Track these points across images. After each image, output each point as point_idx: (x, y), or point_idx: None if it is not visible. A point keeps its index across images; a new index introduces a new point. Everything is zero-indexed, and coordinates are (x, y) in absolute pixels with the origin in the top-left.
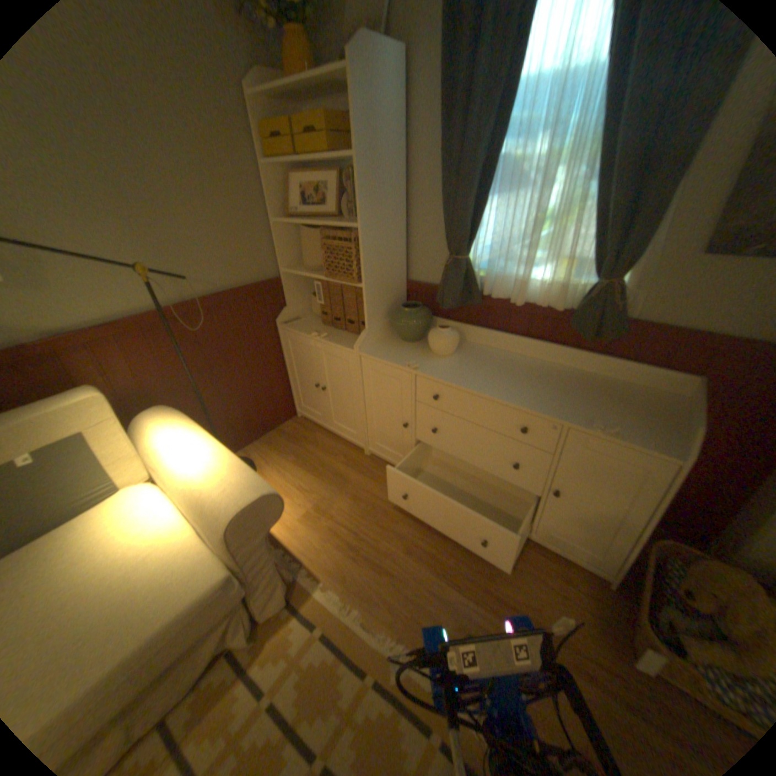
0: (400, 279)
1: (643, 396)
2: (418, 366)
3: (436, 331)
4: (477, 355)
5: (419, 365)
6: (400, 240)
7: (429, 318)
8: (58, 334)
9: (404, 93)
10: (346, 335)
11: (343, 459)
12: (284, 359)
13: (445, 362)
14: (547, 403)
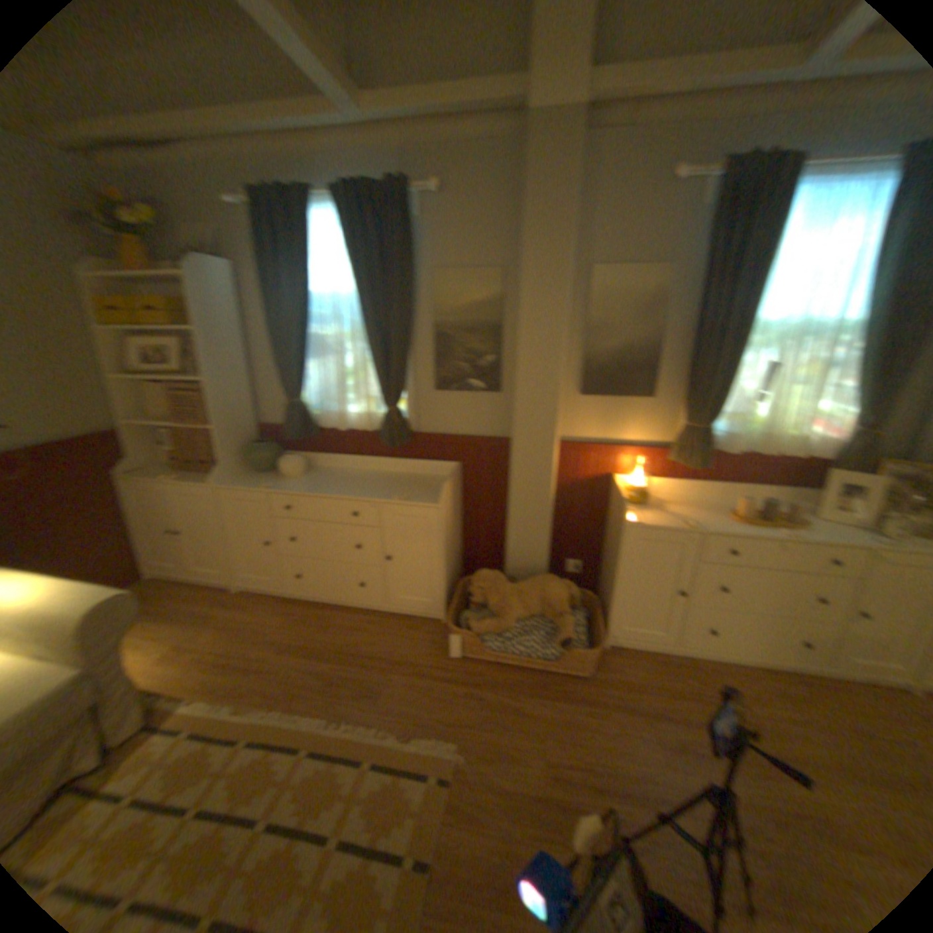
0: (246, 422)
1: (429, 480)
2: (266, 485)
3: (281, 458)
4: (320, 474)
5: (268, 486)
6: (241, 391)
7: (276, 450)
8: None
9: (230, 289)
10: (195, 476)
11: (201, 604)
12: (118, 514)
13: (292, 481)
14: (366, 492)
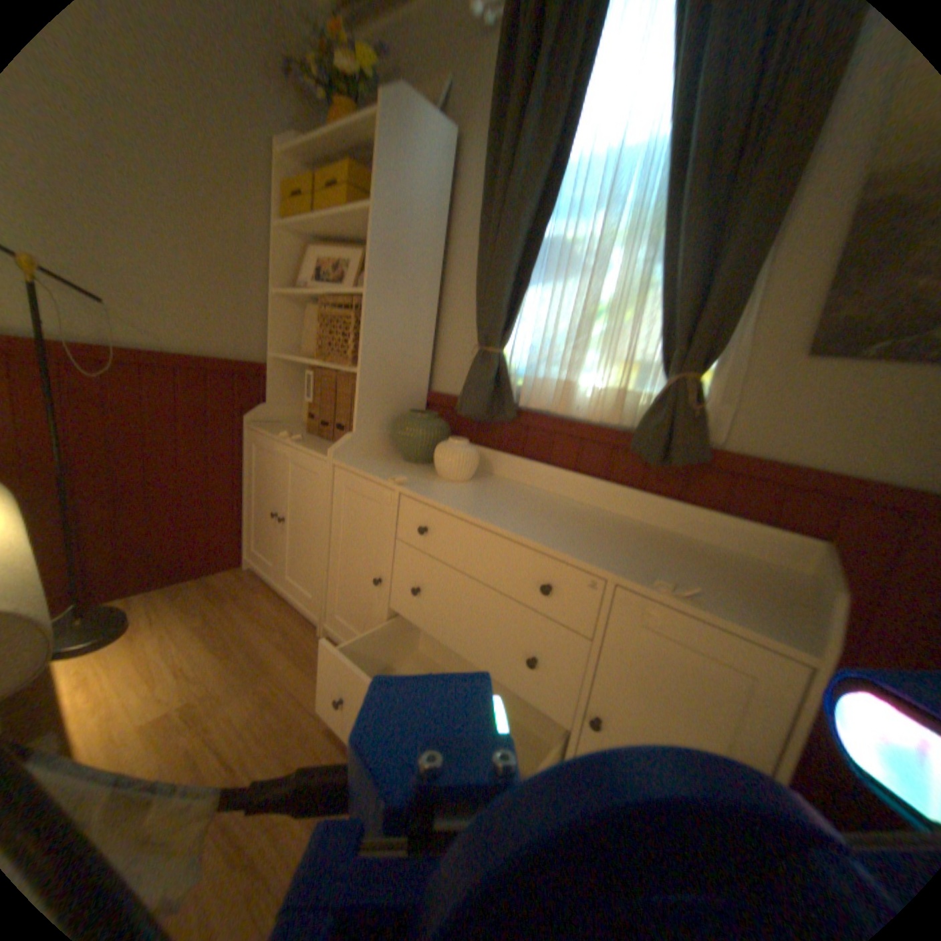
0: (419, 383)
1: (741, 565)
2: (408, 480)
3: (447, 443)
4: (503, 488)
5: (411, 482)
6: (425, 333)
7: (445, 431)
8: None
9: (451, 171)
10: (331, 444)
11: (279, 639)
12: (244, 474)
13: (453, 487)
14: (590, 549)
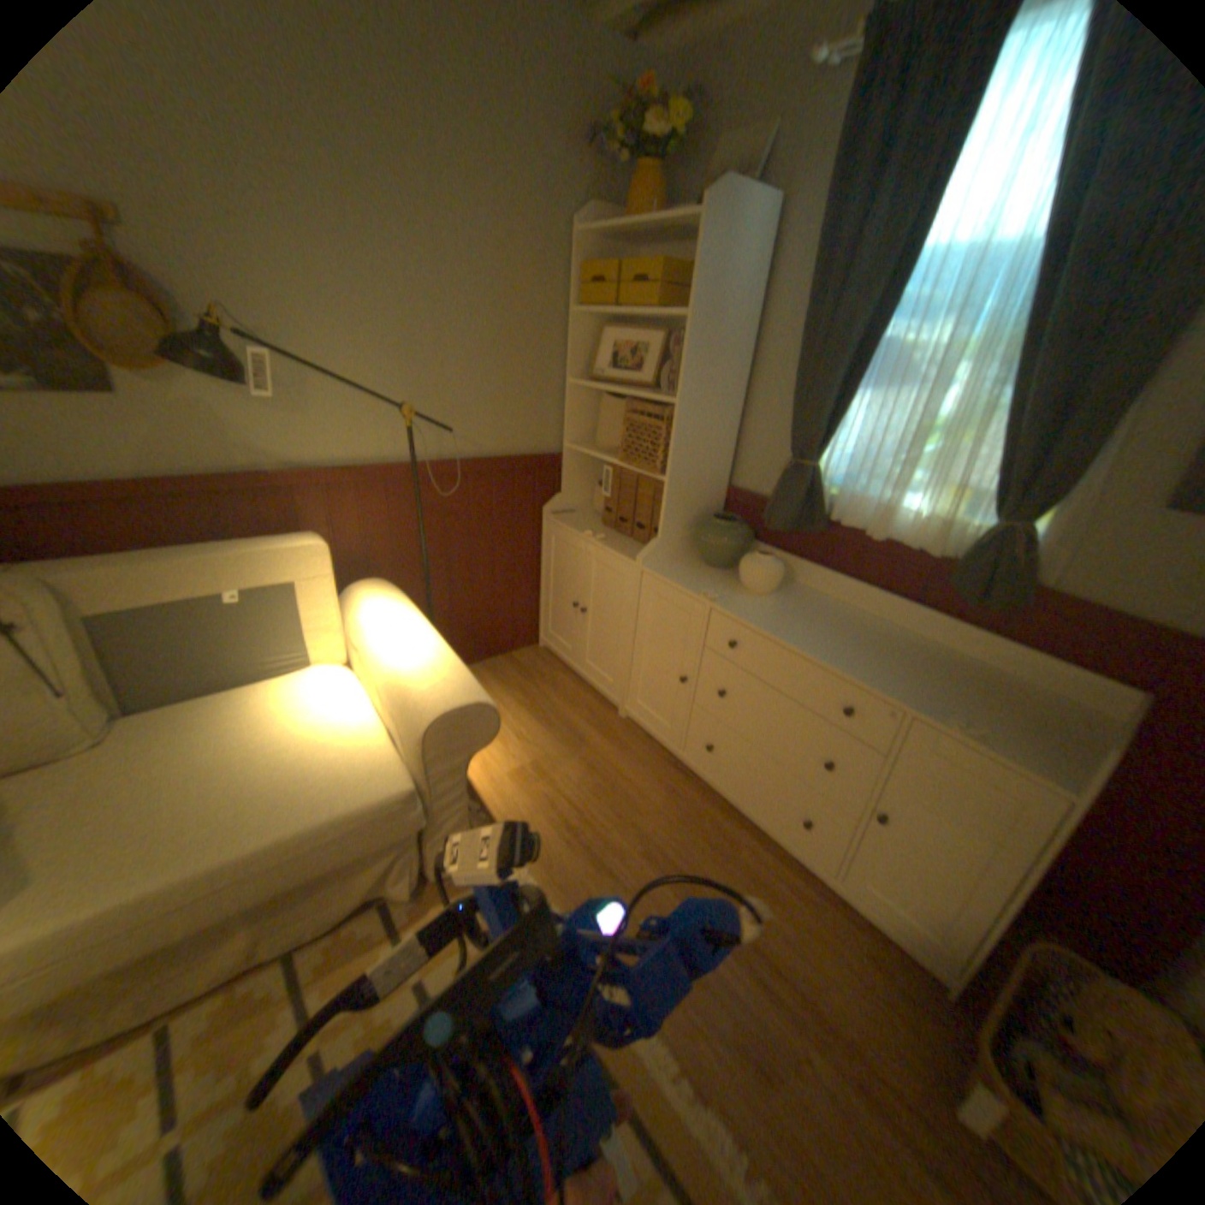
0: (719, 481)
1: (1046, 705)
2: (717, 597)
3: (753, 557)
4: (806, 602)
5: (718, 597)
6: (729, 430)
7: (748, 539)
8: (300, 468)
9: (770, 248)
10: (630, 543)
11: (586, 714)
12: (541, 561)
13: (757, 601)
14: (891, 681)
